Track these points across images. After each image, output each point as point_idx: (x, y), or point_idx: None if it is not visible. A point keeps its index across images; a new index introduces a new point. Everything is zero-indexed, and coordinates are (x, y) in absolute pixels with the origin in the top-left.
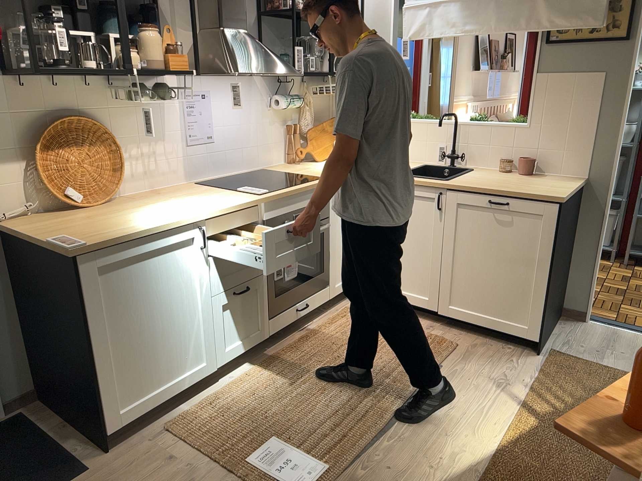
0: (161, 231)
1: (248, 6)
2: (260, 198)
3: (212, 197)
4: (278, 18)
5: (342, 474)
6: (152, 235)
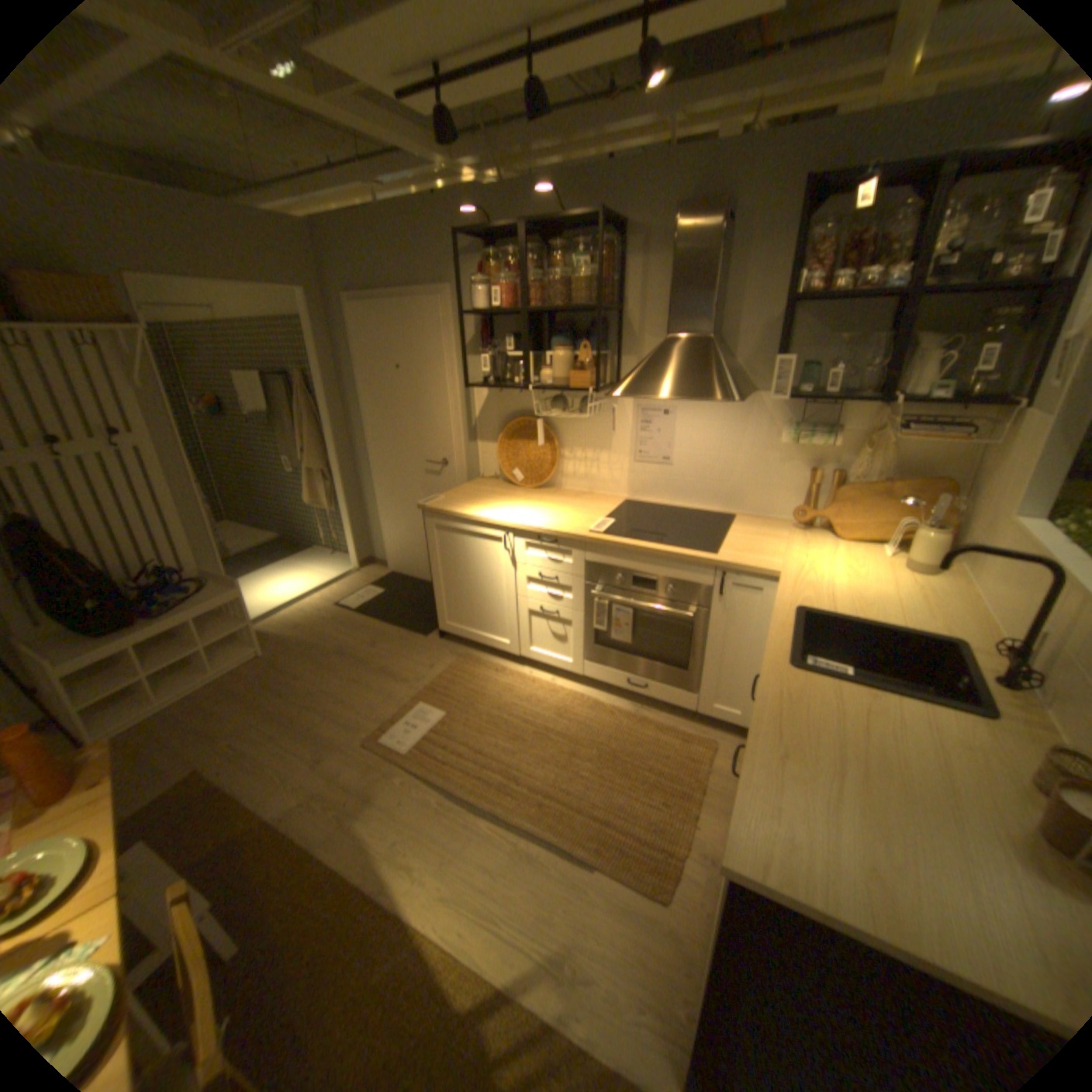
0: (473, 519)
1: (772, 290)
2: (576, 534)
3: (572, 515)
4: (840, 300)
5: (399, 766)
6: (467, 519)
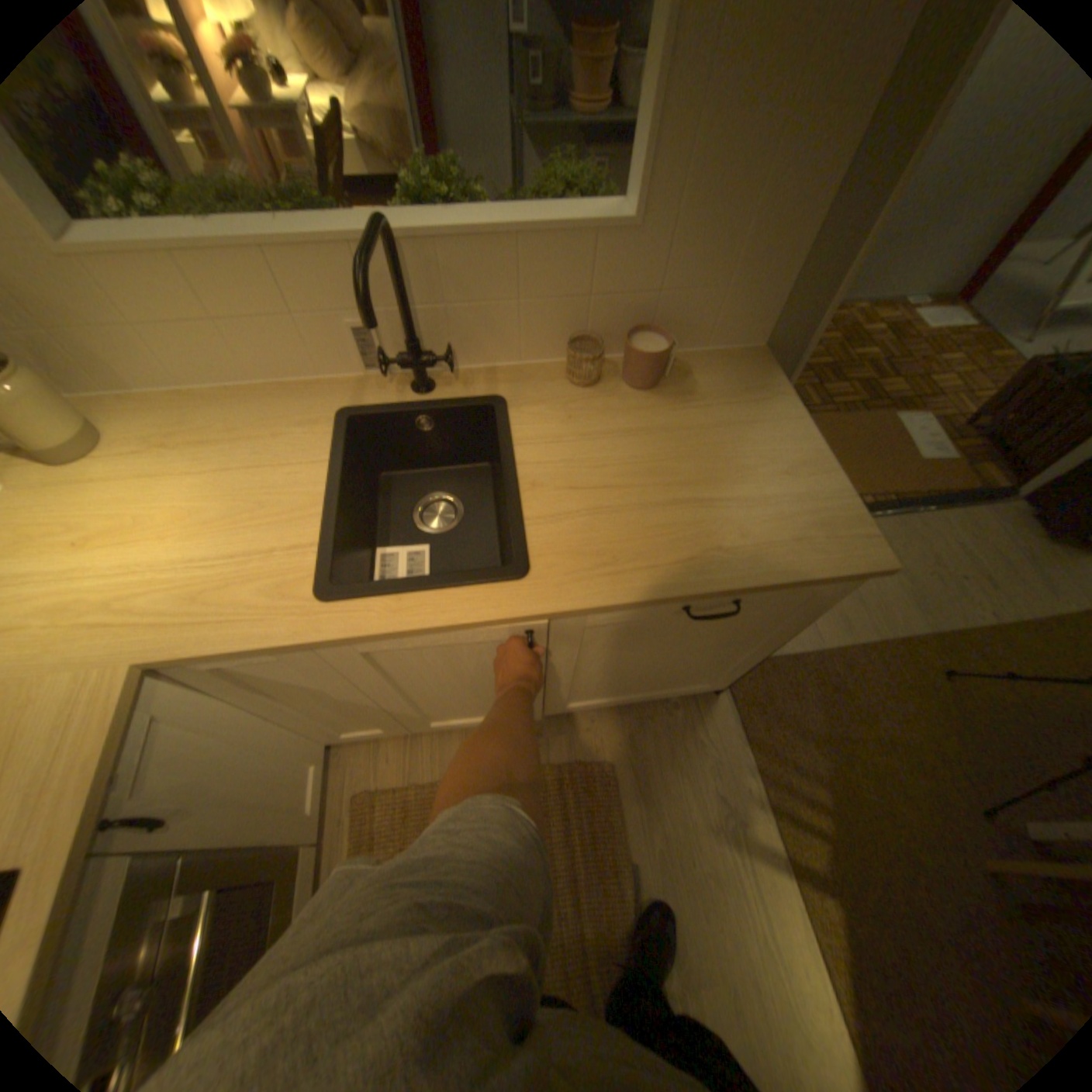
0: None
1: None
2: None
3: None
4: None
5: None
6: None
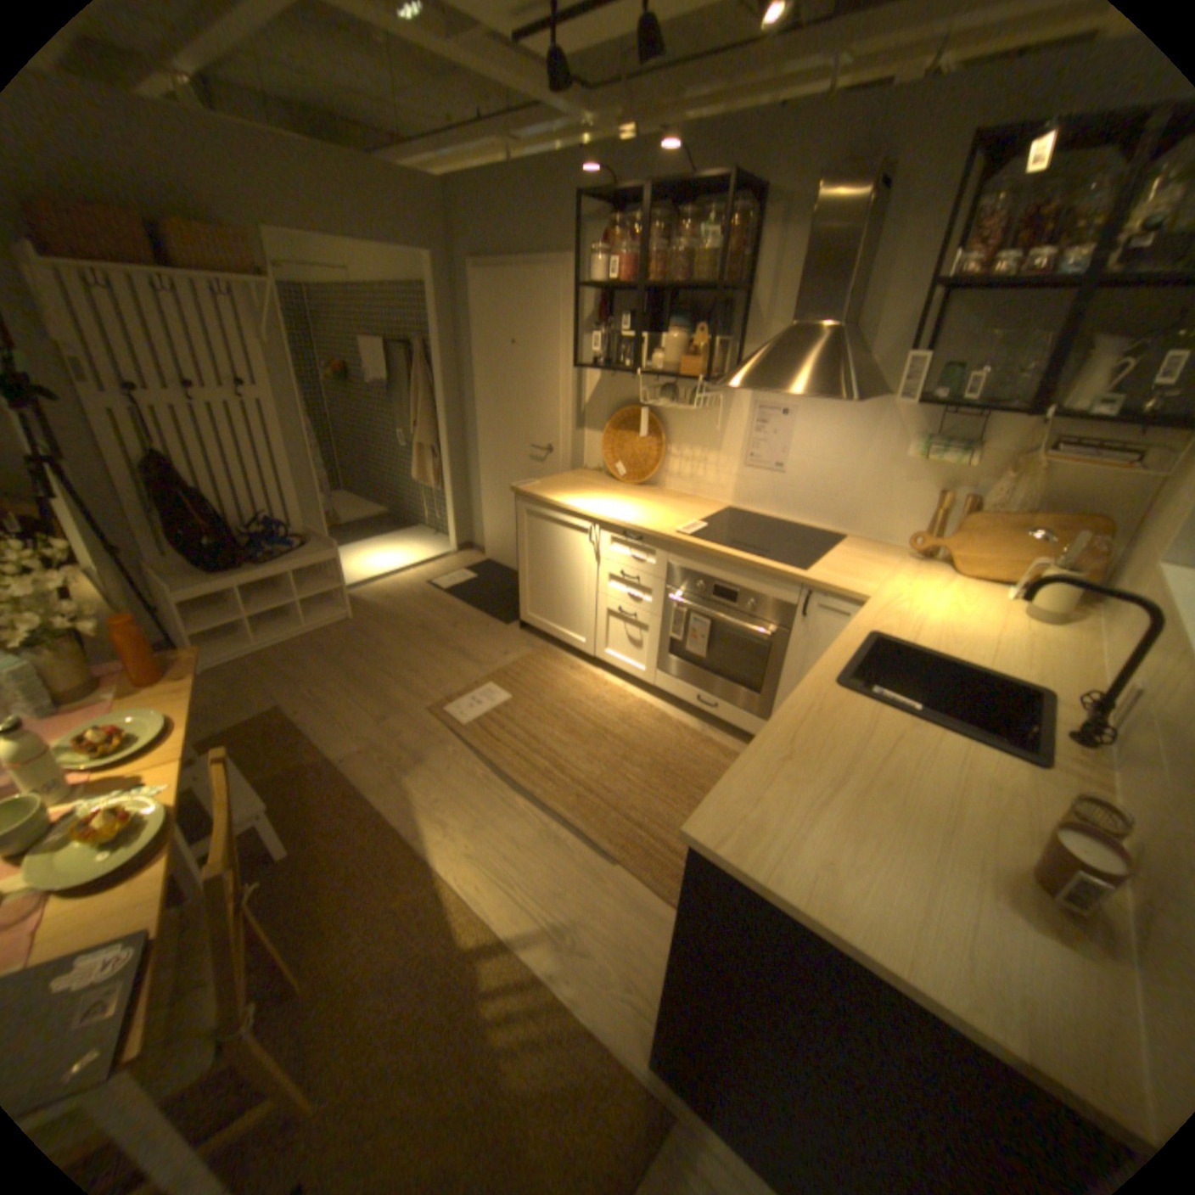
0: (562, 508)
1: (925, 276)
2: (661, 534)
3: (664, 515)
4: (1006, 291)
5: (455, 737)
6: (556, 507)
